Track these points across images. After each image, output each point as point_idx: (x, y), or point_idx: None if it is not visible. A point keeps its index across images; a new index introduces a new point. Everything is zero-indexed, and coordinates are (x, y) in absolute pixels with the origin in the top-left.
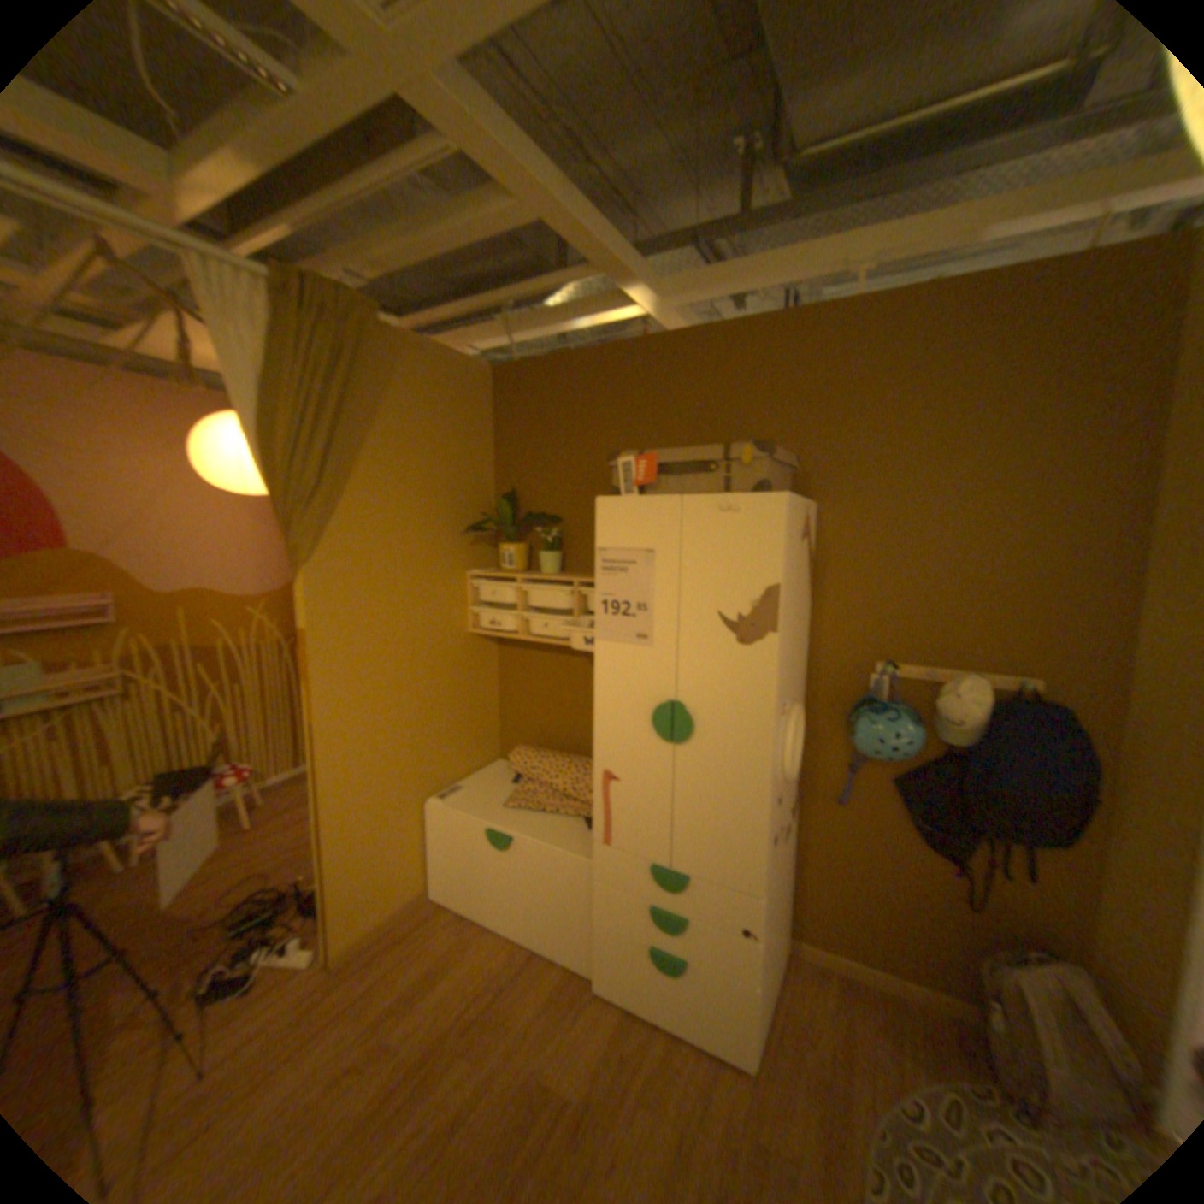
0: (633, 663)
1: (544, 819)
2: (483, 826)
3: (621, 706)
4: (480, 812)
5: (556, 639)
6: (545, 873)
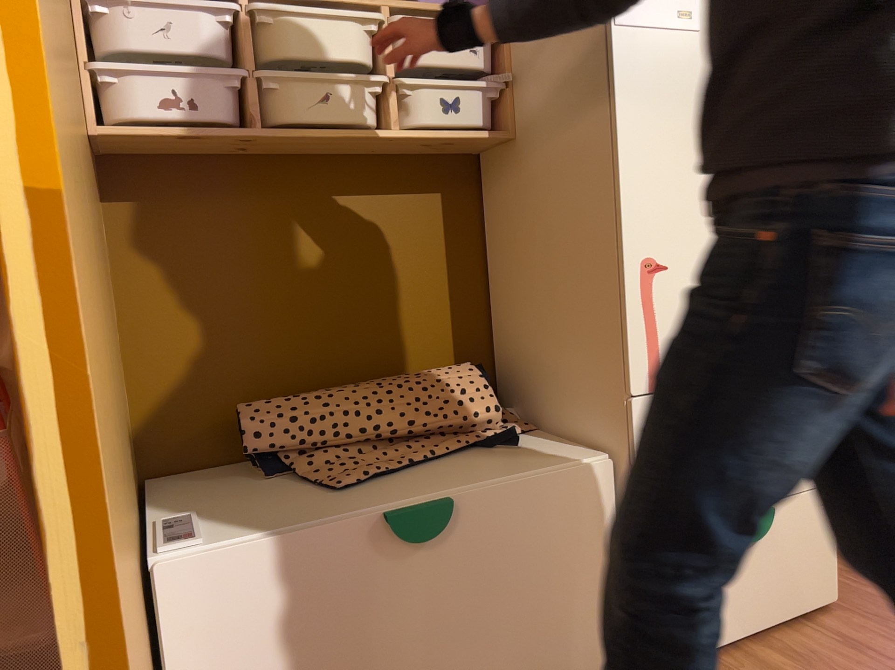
0: (676, 62)
1: (434, 470)
2: (365, 520)
3: (664, 138)
4: (315, 513)
5: (353, 125)
6: (528, 529)
